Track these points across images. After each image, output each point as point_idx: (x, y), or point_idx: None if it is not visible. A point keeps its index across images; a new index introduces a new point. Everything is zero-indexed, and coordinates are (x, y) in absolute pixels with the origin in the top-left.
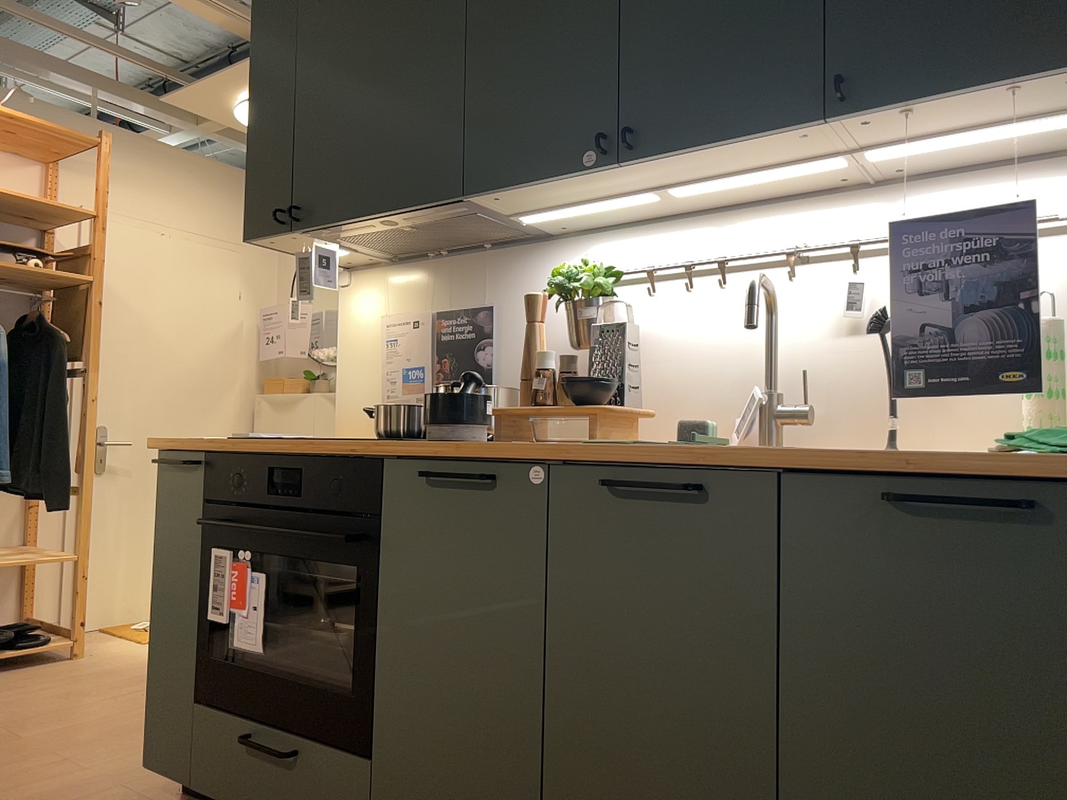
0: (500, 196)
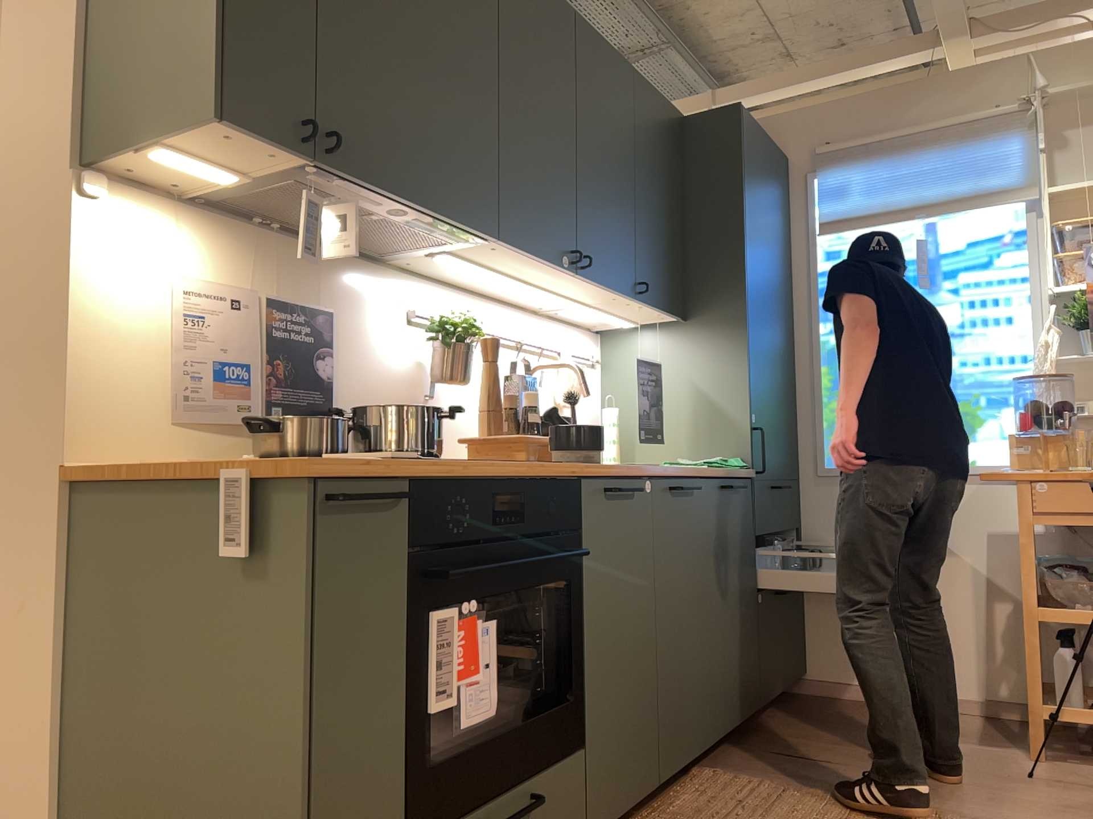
0: (500, 247)
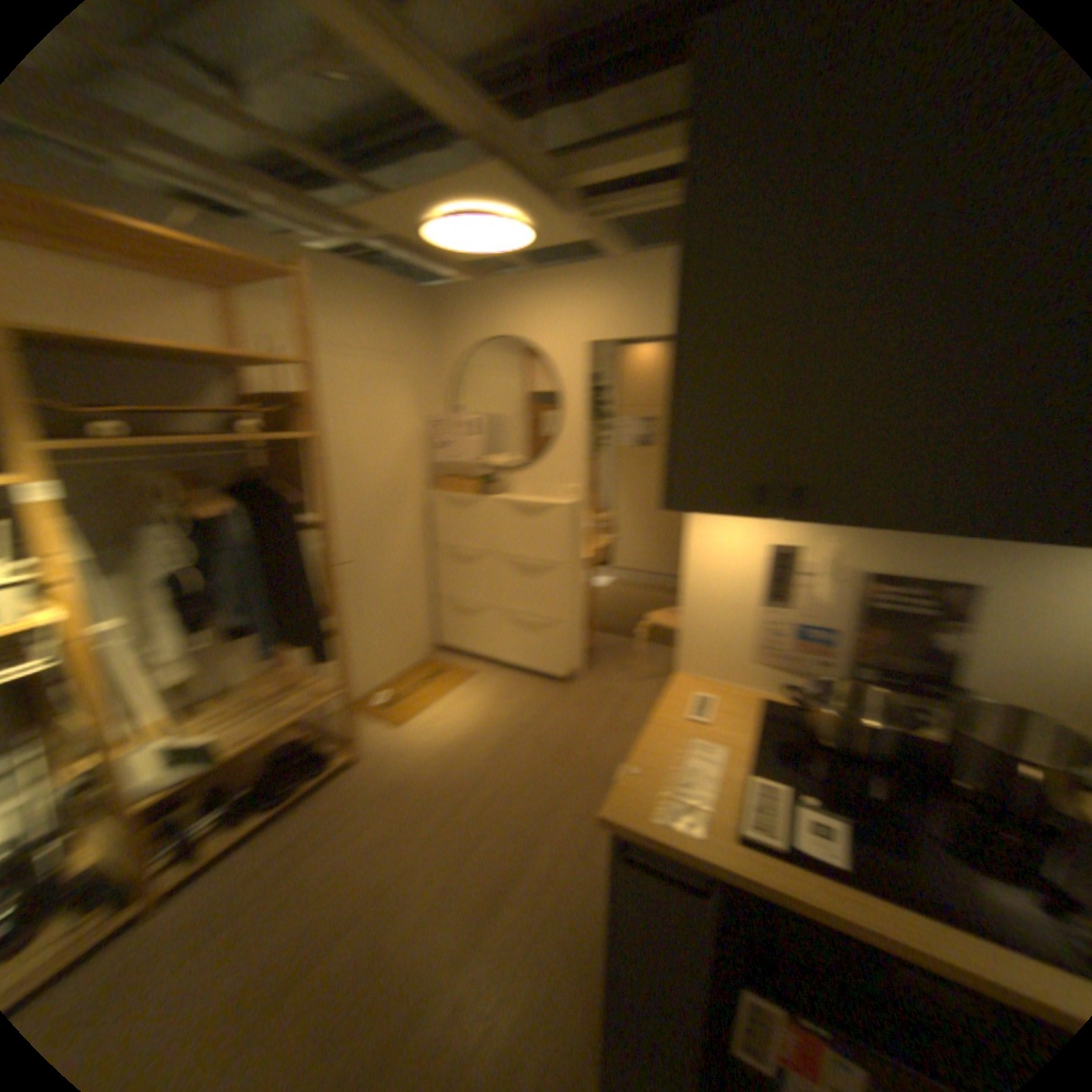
0: None
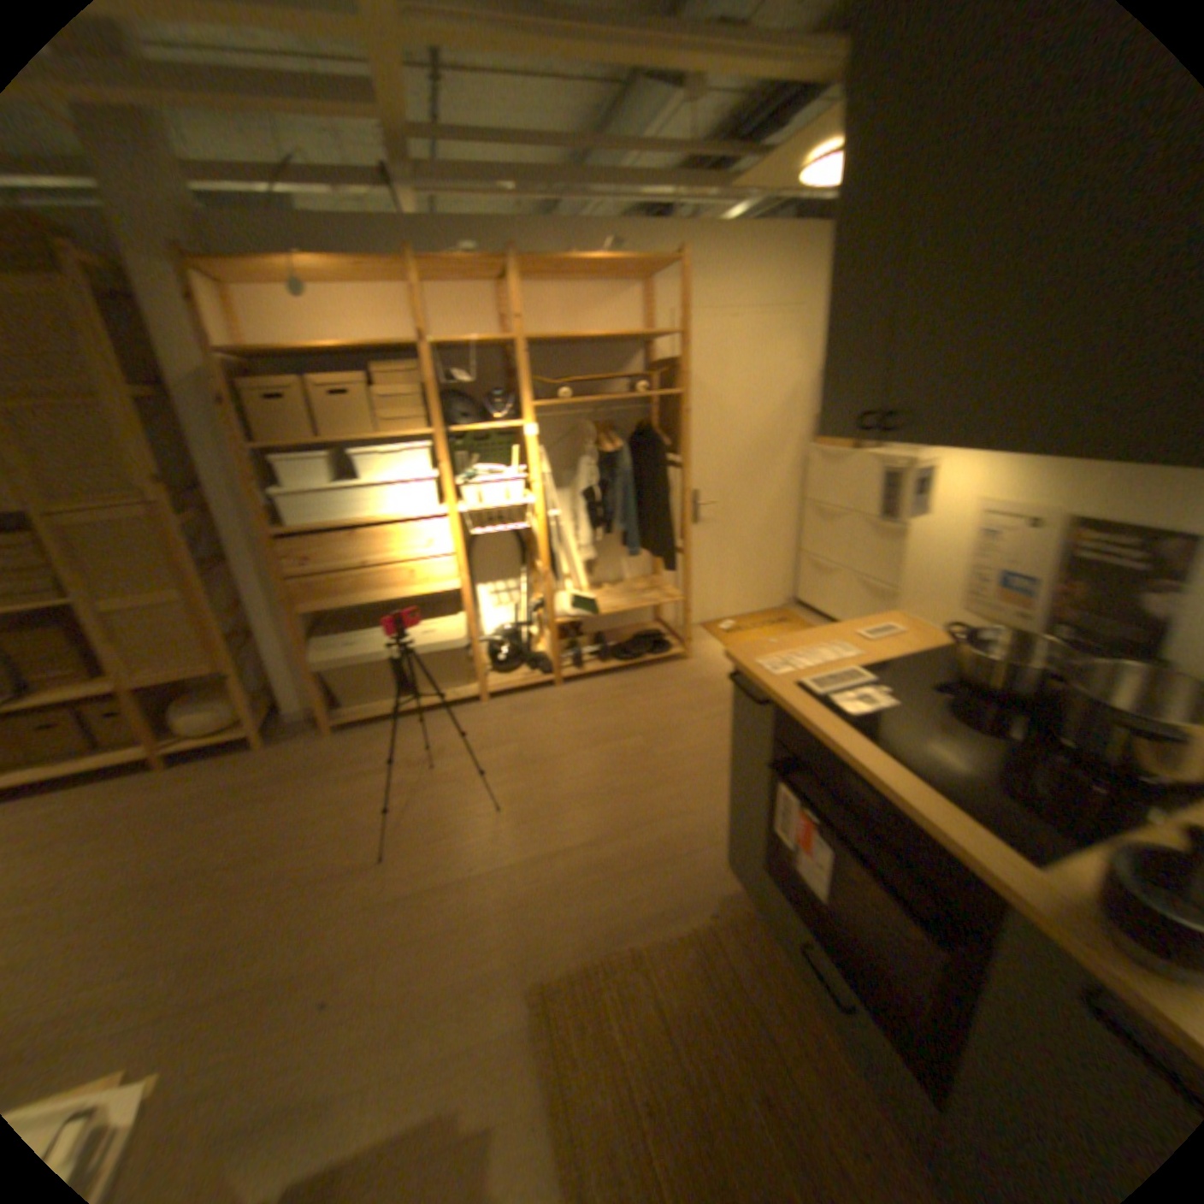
0: None
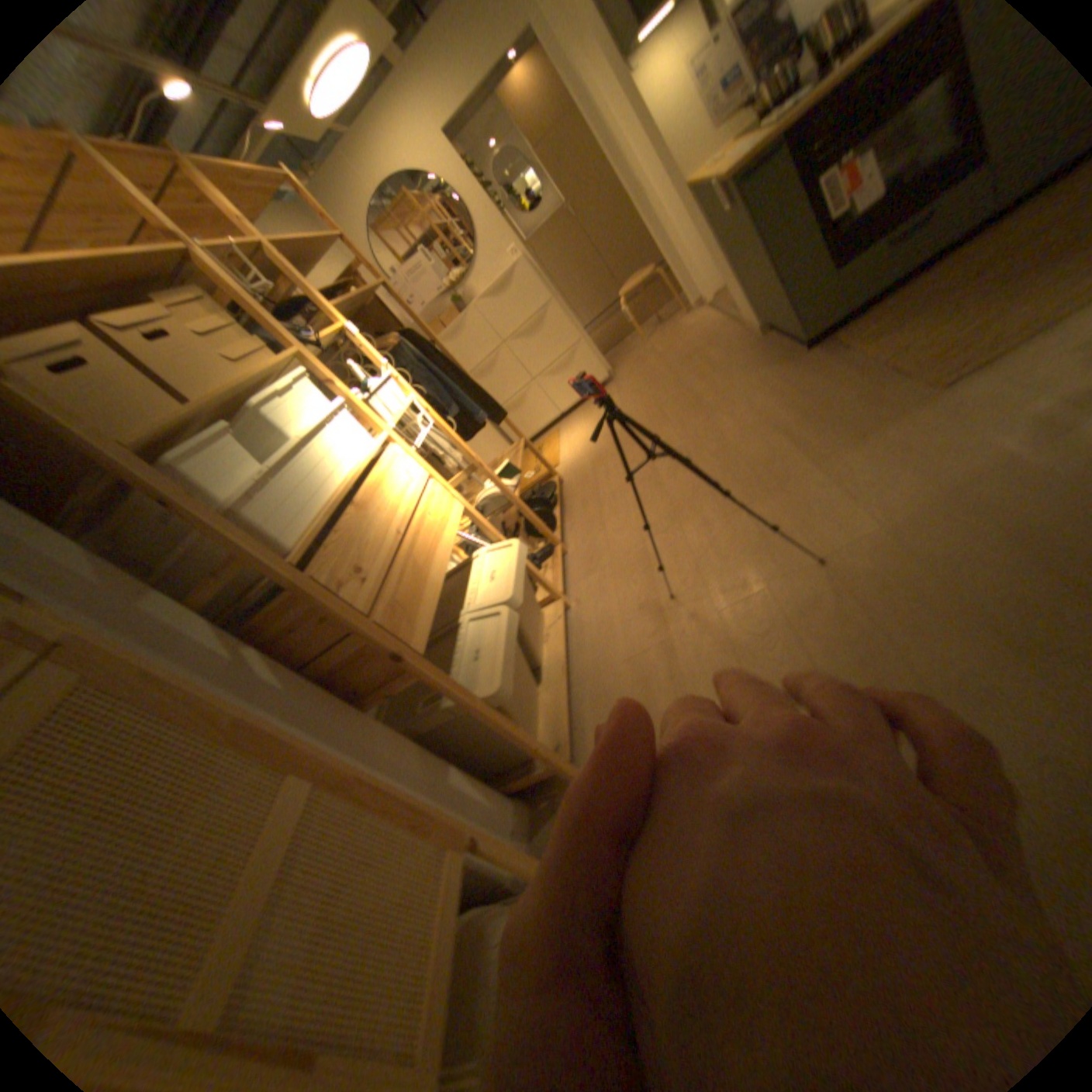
0: None
